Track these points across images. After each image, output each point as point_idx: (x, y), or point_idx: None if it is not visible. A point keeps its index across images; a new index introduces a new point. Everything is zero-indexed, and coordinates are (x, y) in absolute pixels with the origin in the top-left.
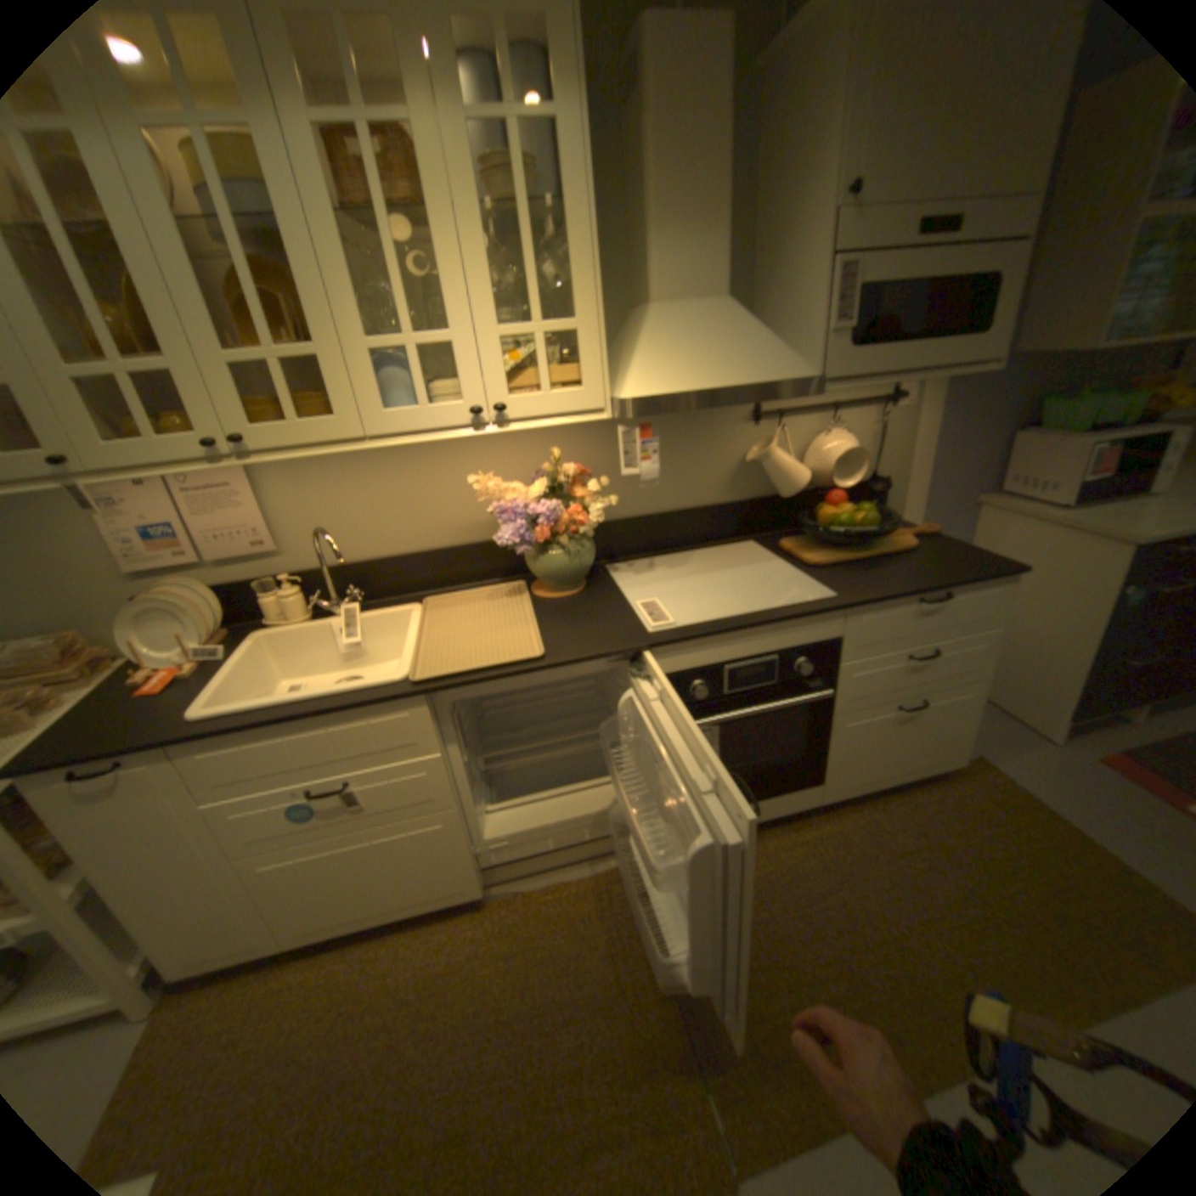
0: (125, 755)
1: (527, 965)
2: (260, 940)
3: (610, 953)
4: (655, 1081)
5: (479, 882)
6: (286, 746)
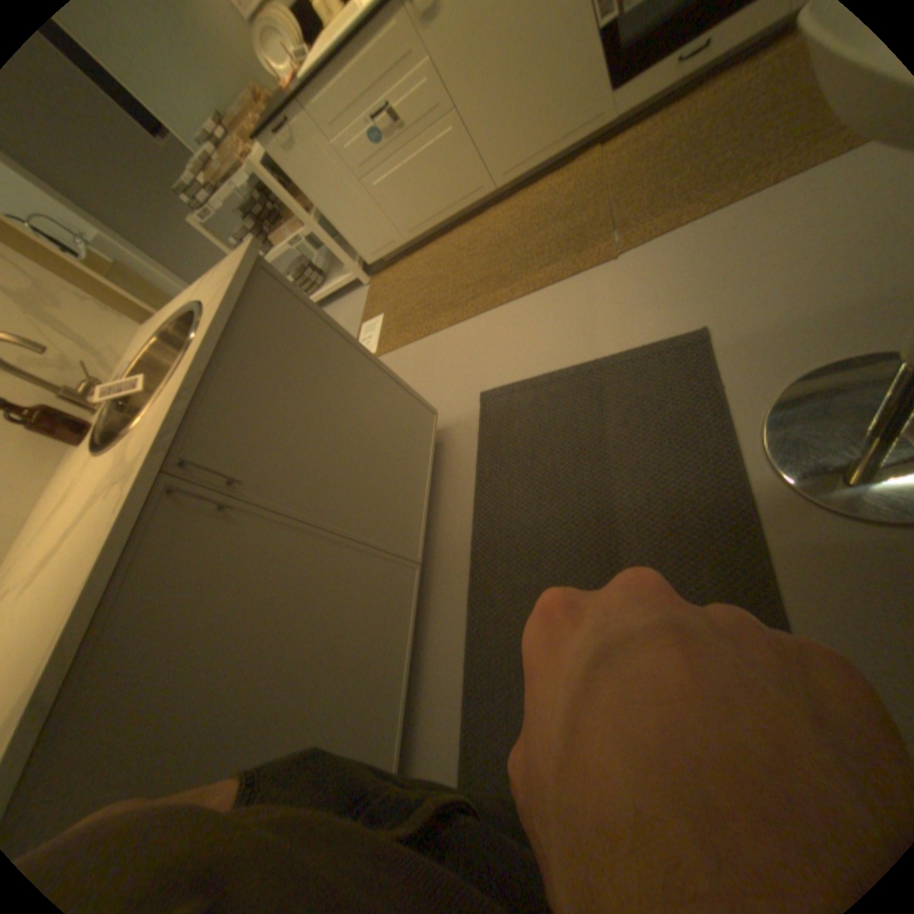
0: (284, 108)
1: (523, 214)
2: (394, 234)
3: (573, 192)
4: (585, 232)
5: (490, 174)
6: (345, 78)
